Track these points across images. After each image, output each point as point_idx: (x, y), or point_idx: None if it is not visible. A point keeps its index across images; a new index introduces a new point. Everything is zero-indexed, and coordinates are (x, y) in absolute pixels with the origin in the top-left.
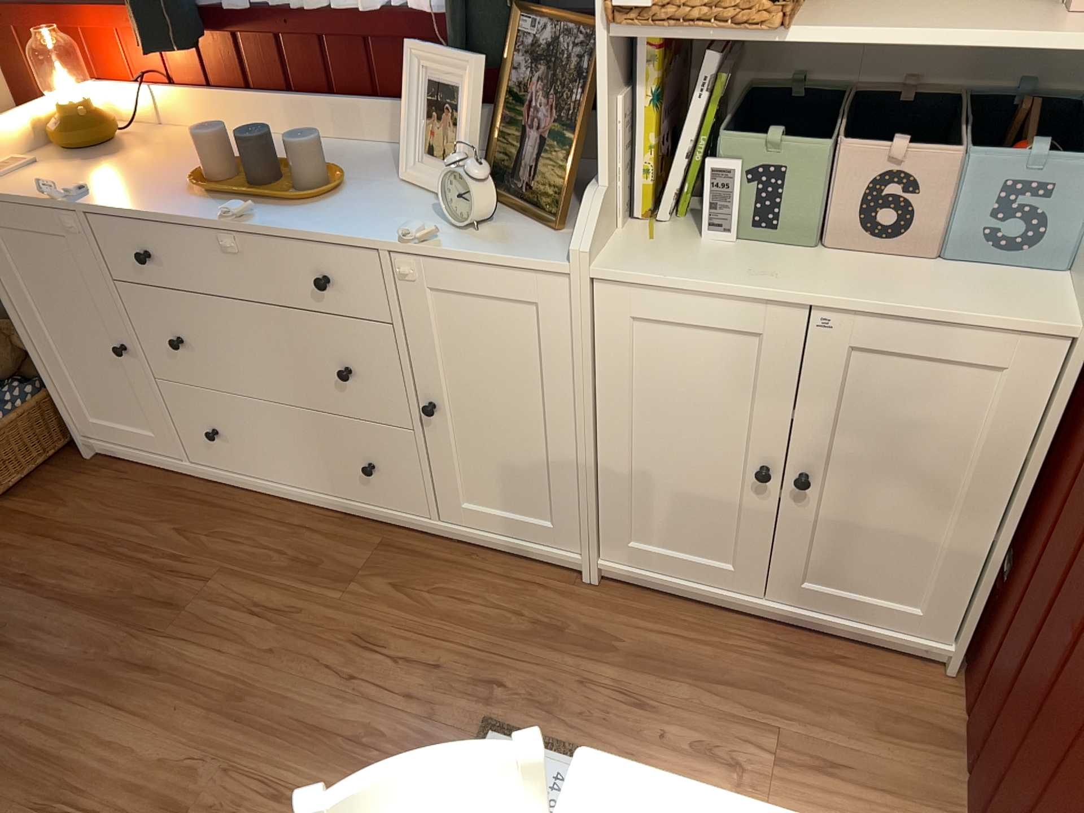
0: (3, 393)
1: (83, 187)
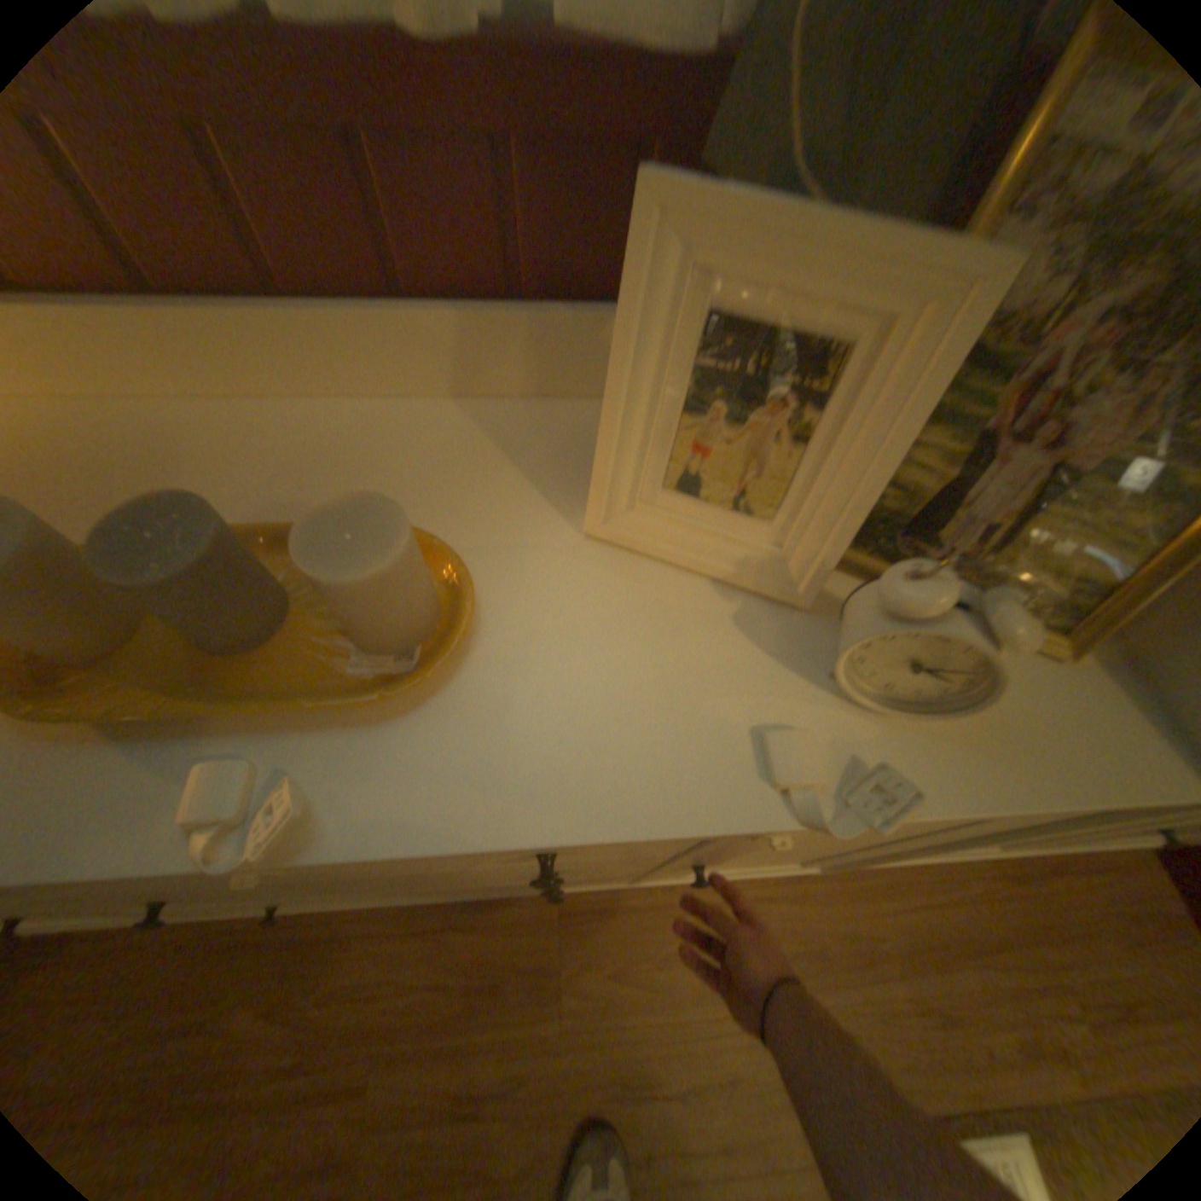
0: None
1: None
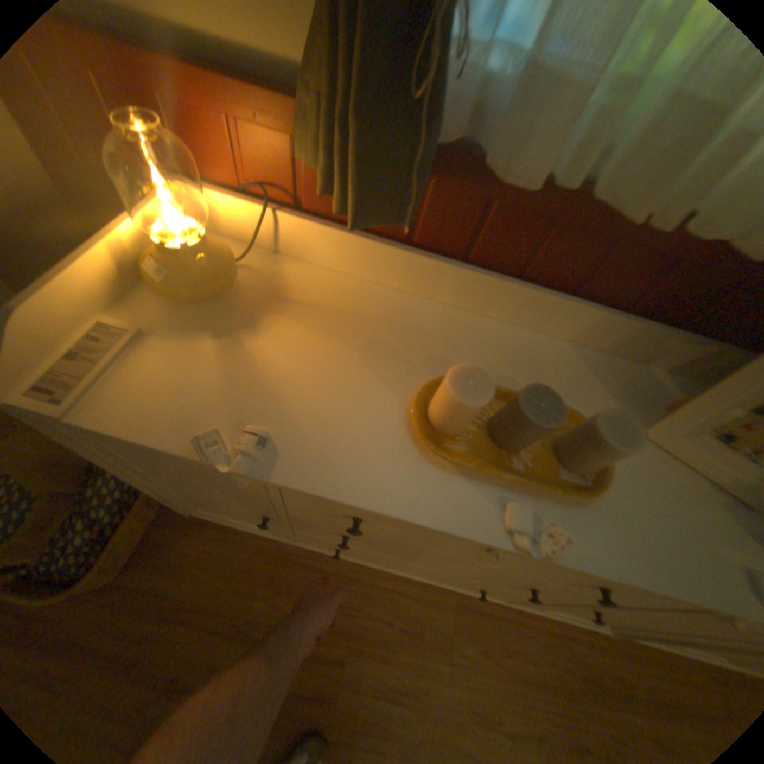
0: (97, 489)
1: (265, 439)
